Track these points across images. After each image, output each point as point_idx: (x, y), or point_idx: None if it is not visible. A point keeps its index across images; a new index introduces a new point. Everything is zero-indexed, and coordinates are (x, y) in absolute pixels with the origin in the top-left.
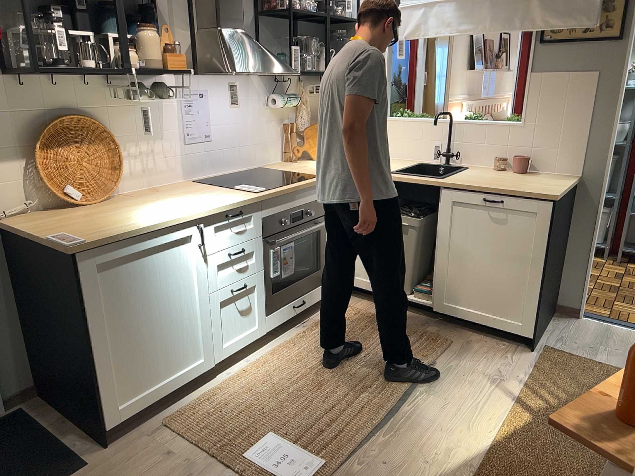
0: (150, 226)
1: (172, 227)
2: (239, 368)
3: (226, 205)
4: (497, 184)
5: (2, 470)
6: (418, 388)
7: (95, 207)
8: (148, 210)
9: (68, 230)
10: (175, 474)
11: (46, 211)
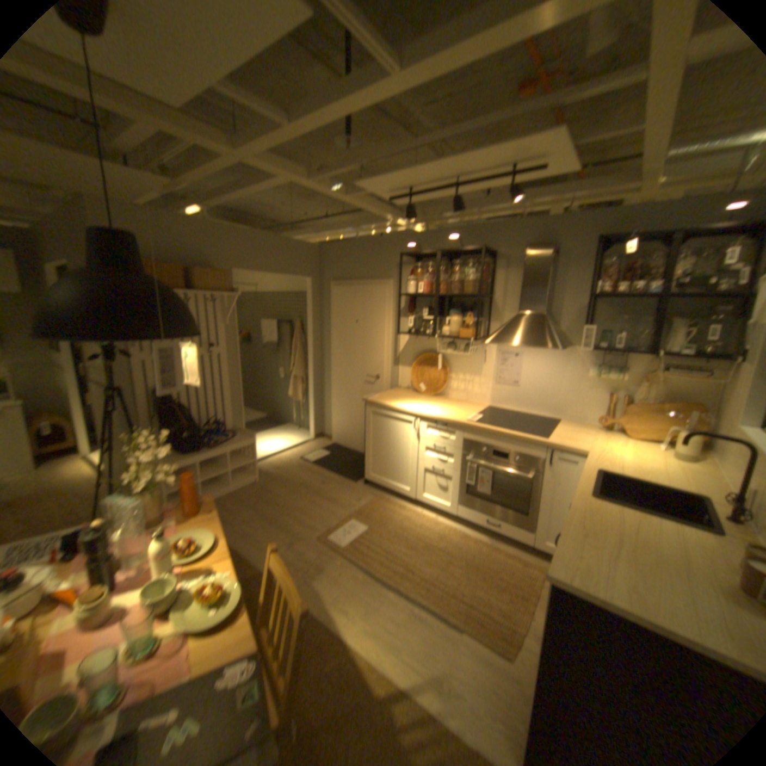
0: (391, 406)
1: (401, 412)
2: (427, 516)
3: (433, 417)
4: (592, 536)
5: (354, 468)
6: (416, 610)
7: (420, 397)
8: (416, 404)
9: (383, 397)
10: (345, 505)
11: (412, 392)
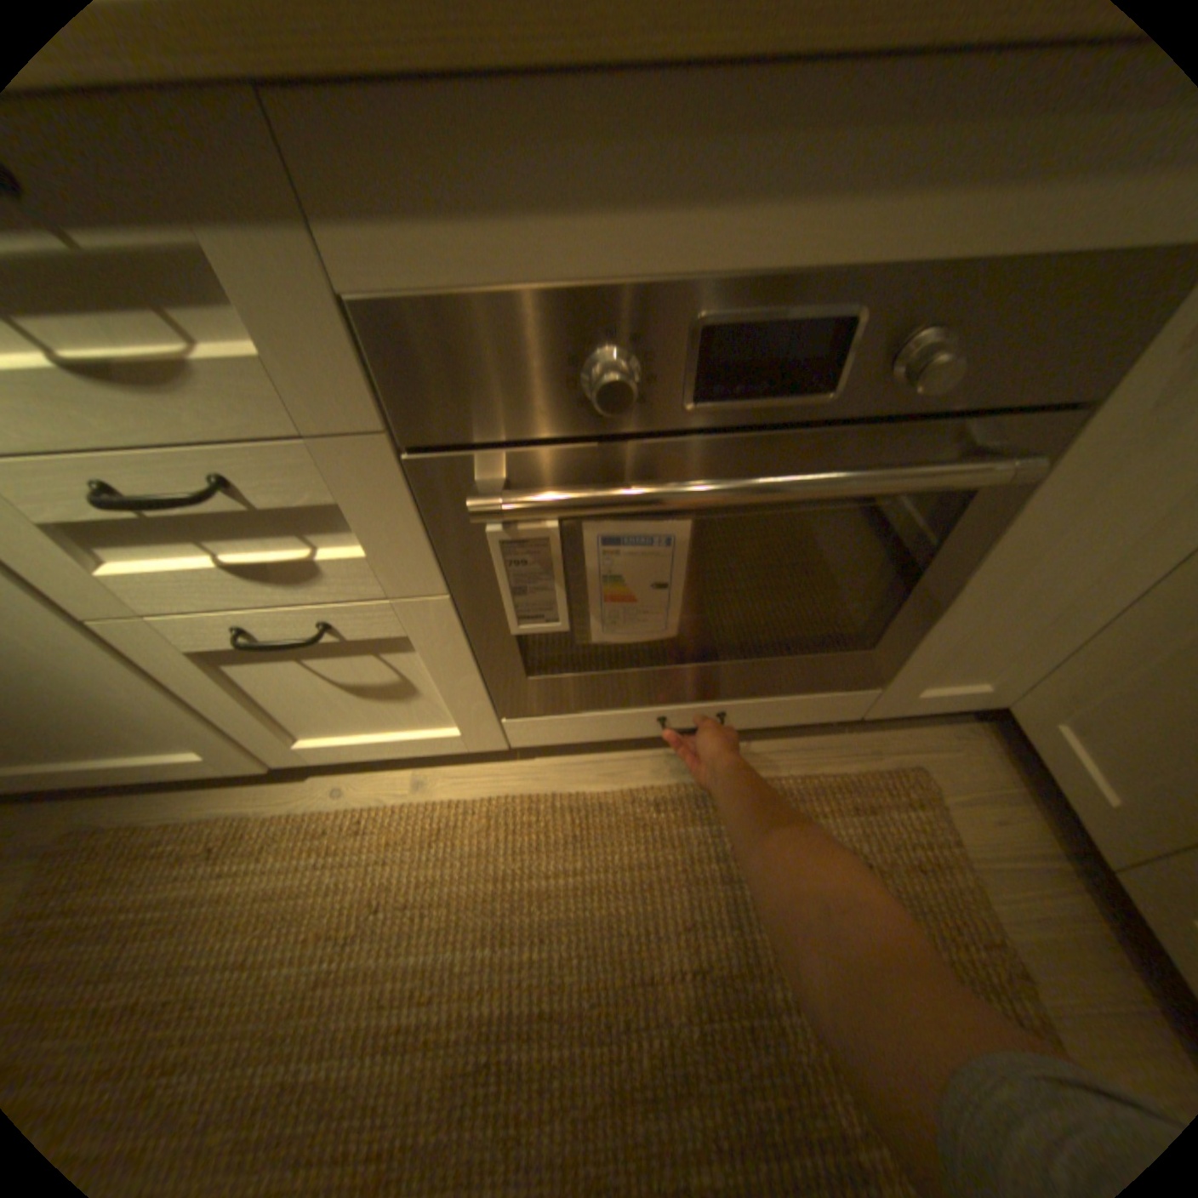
0: None
1: None
2: (368, 789)
3: None
4: None
5: None
6: None
7: None
8: None
9: None
10: None
11: None
